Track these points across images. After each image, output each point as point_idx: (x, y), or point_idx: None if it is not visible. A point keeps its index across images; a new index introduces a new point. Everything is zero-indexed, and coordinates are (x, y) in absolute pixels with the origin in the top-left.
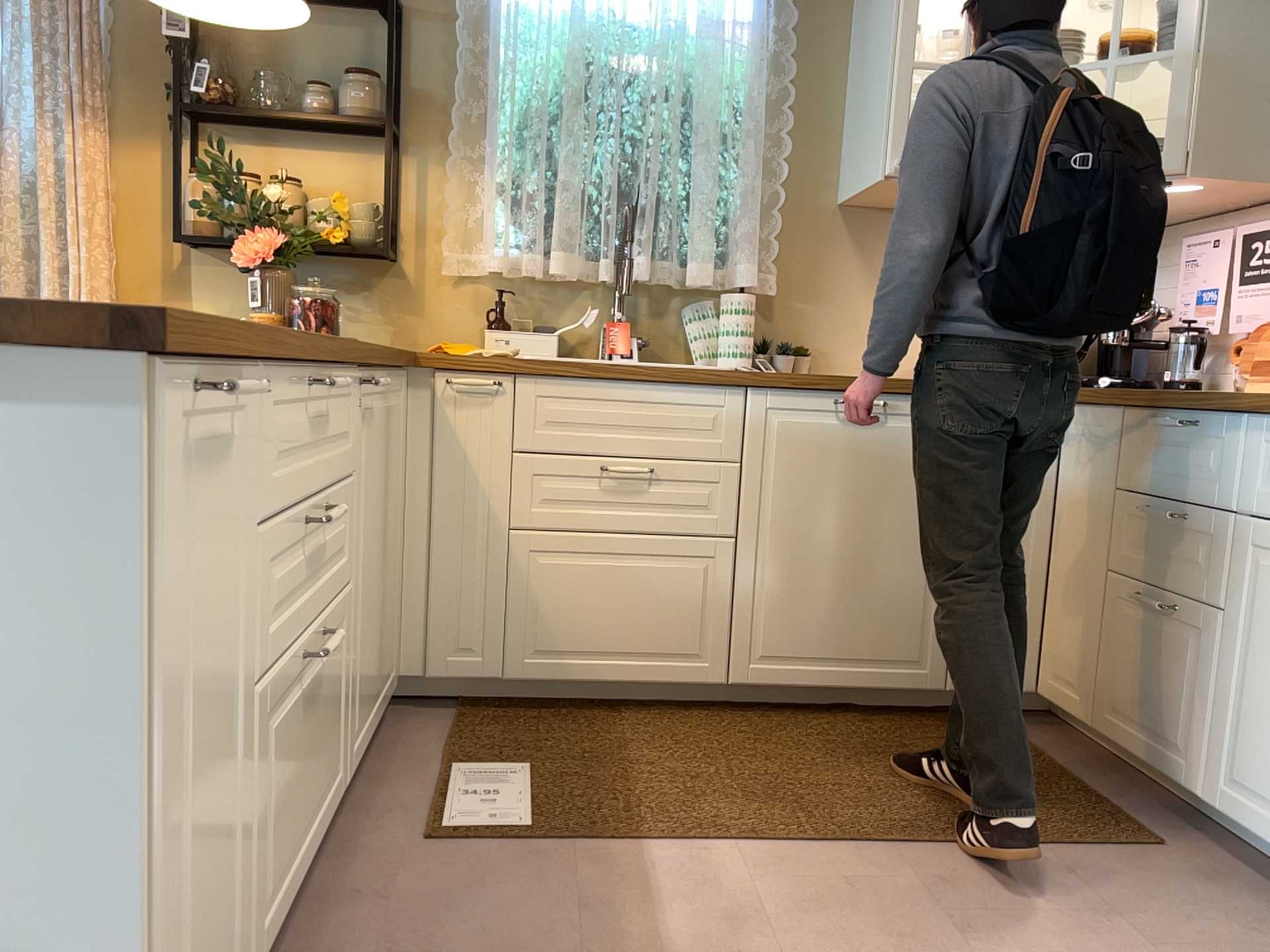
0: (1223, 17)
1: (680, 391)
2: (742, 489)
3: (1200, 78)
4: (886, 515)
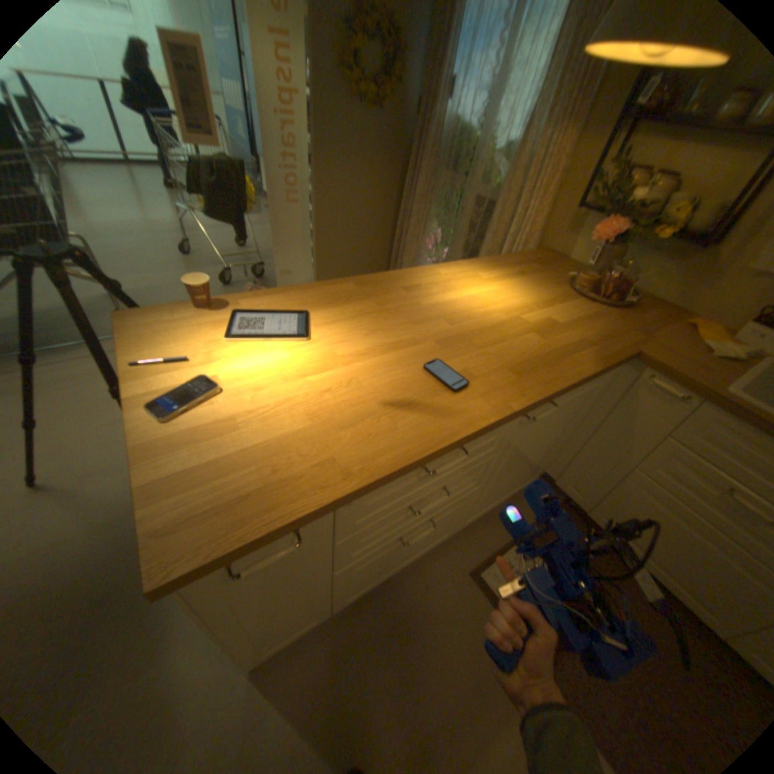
0: None
1: None
2: None
3: None
4: None
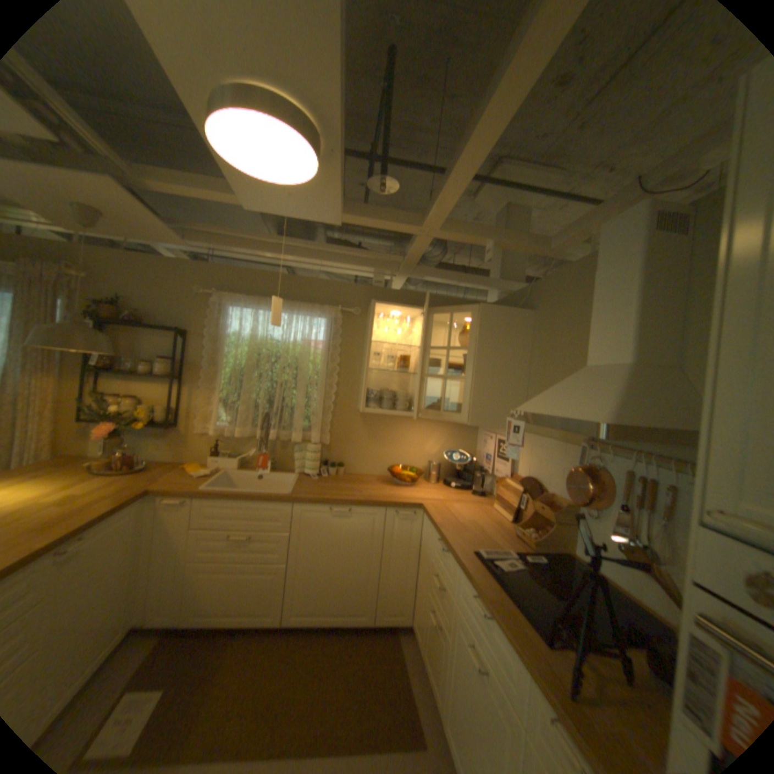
0: (481, 367)
1: (264, 504)
2: (289, 544)
3: (473, 389)
4: (349, 555)
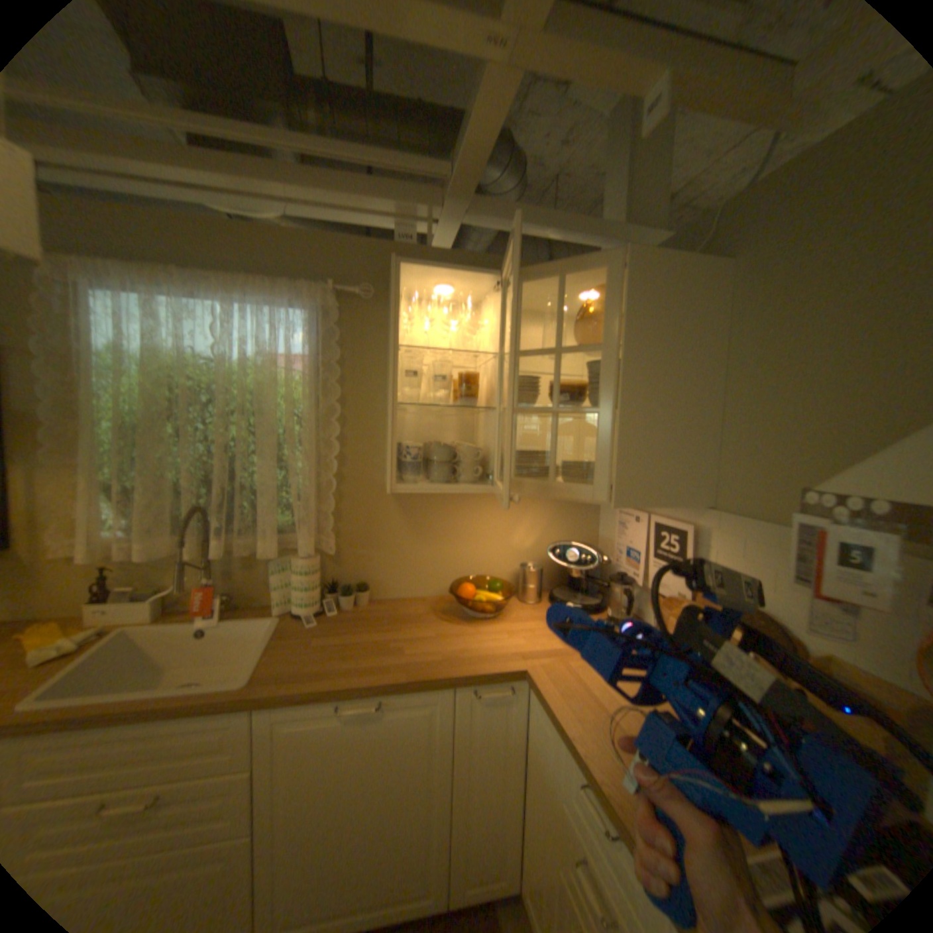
0: (634, 385)
1: (182, 724)
2: (254, 794)
3: (618, 432)
4: (387, 792)
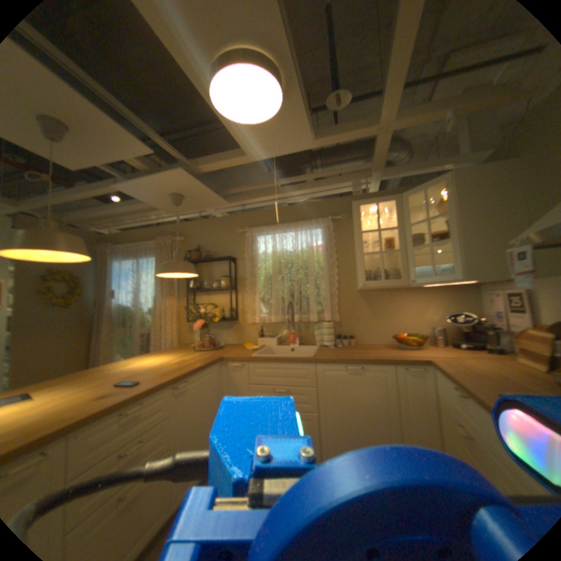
0: (467, 225)
1: (295, 365)
2: (319, 396)
3: (462, 247)
4: (370, 407)
